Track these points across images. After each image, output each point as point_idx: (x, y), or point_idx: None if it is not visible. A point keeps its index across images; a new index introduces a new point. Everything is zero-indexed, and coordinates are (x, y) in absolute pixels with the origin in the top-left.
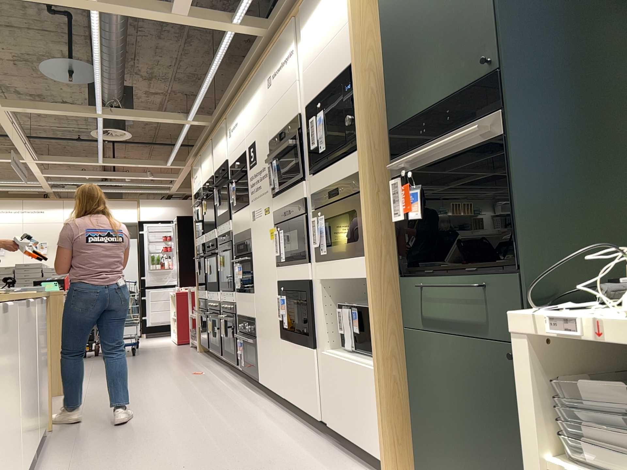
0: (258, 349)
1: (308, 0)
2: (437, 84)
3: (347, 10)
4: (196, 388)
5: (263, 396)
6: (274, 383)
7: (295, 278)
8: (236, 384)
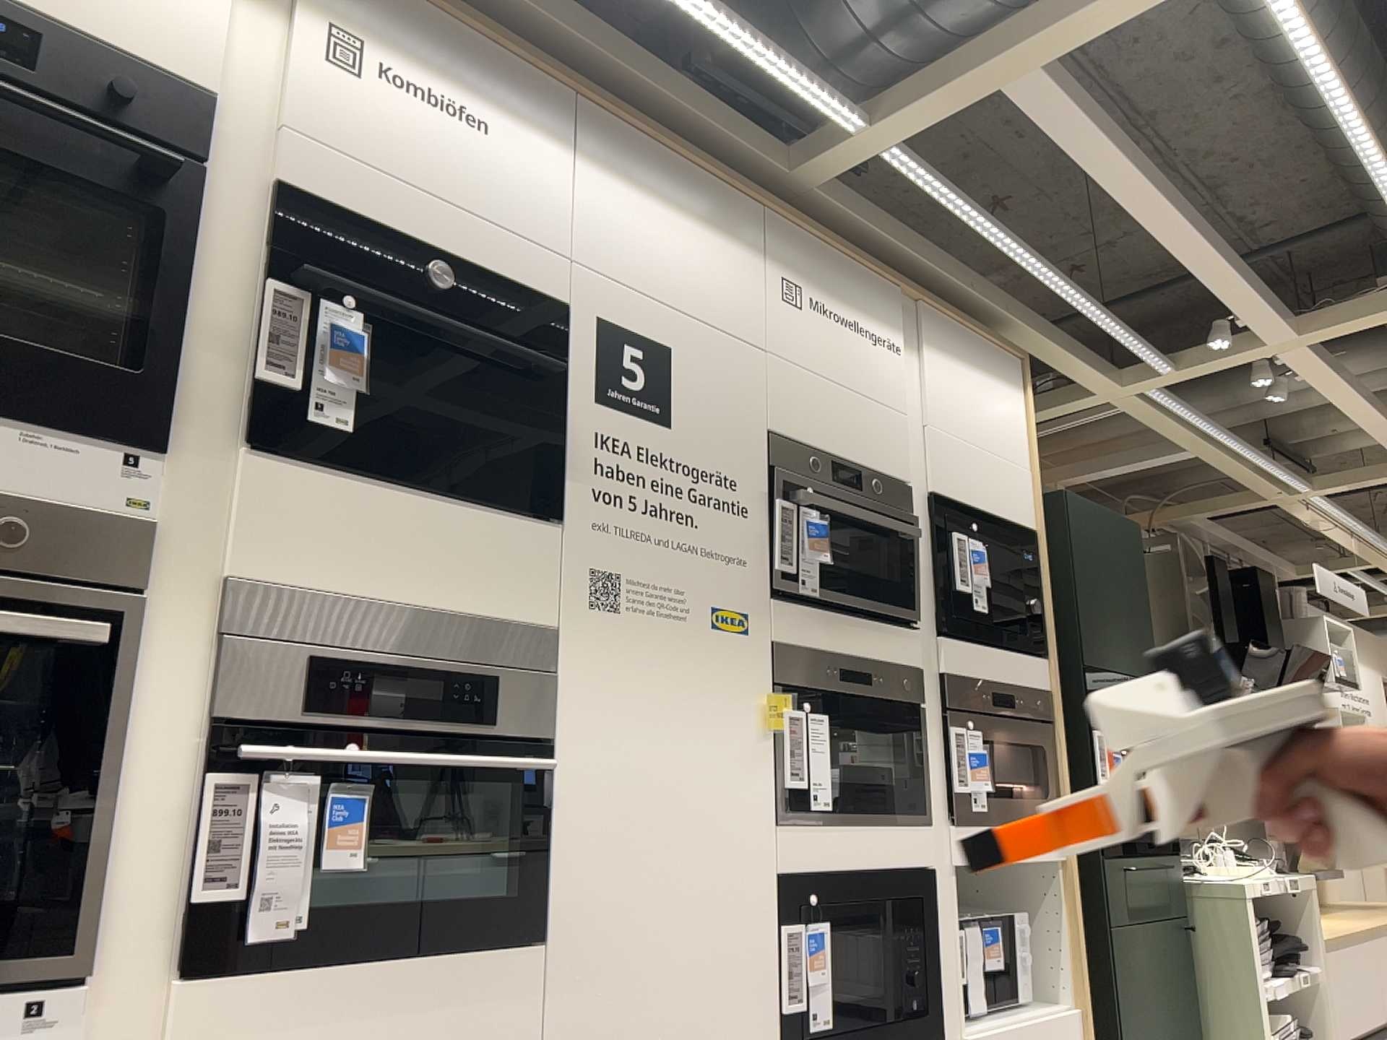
0: None
1: (946, 324)
2: (1120, 653)
3: (1022, 449)
4: None
5: None
6: None
7: (879, 862)
8: None
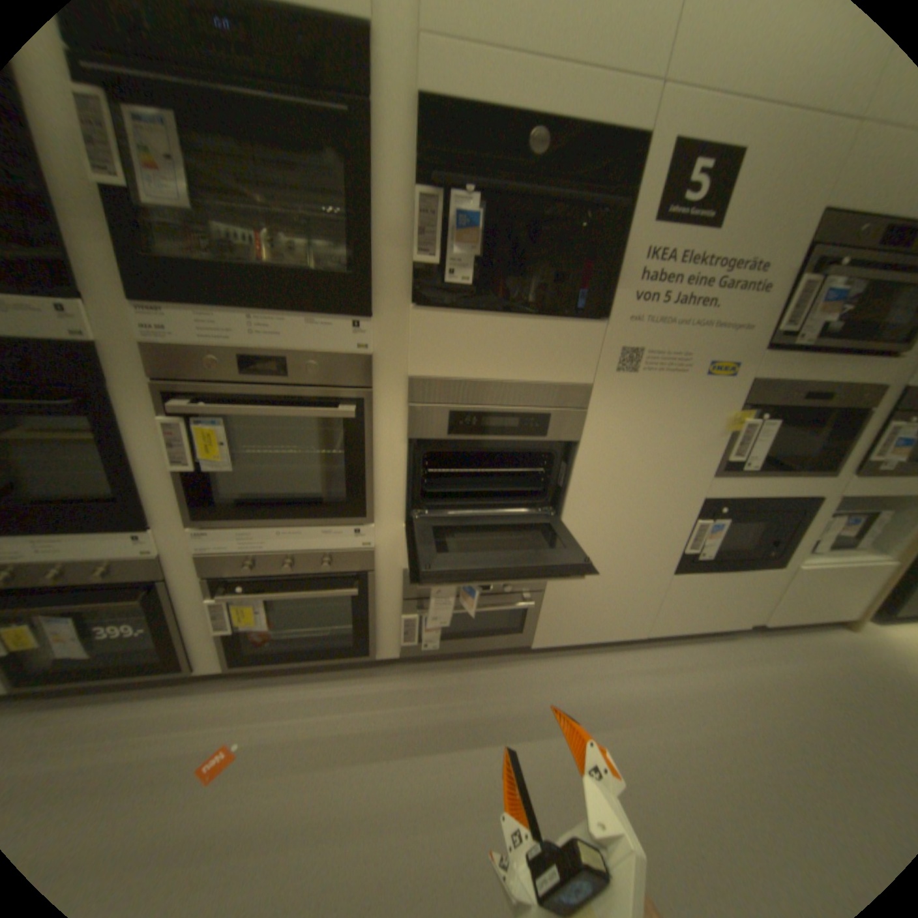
0: (548, 606)
1: None
2: None
3: None
4: (404, 780)
5: (542, 660)
6: (611, 633)
7: (782, 495)
8: (427, 688)
